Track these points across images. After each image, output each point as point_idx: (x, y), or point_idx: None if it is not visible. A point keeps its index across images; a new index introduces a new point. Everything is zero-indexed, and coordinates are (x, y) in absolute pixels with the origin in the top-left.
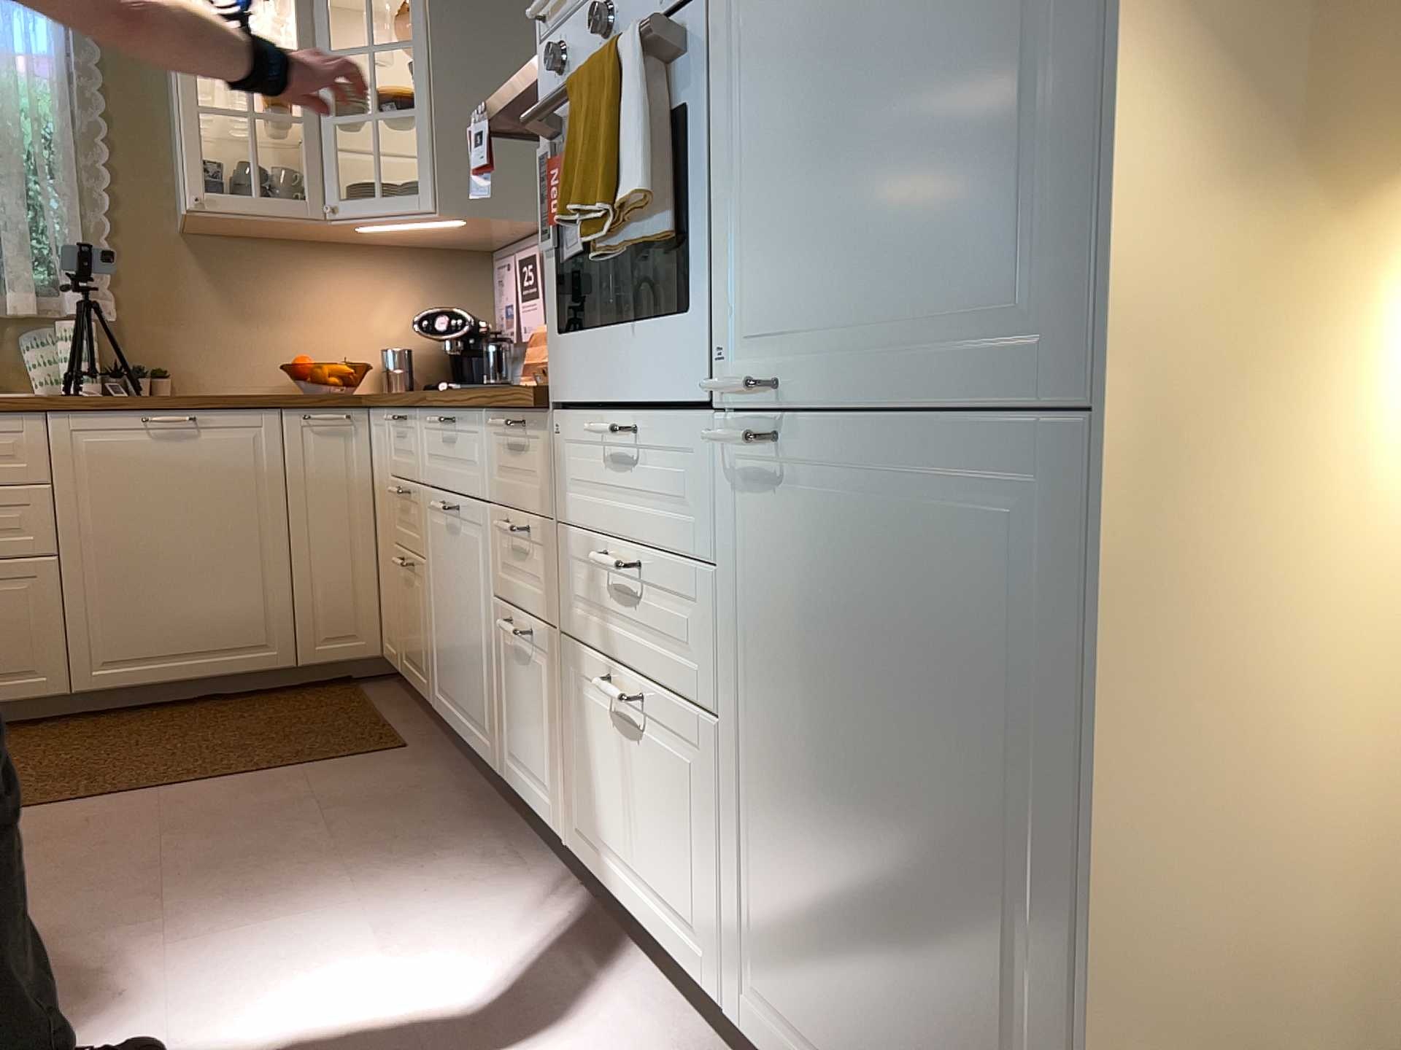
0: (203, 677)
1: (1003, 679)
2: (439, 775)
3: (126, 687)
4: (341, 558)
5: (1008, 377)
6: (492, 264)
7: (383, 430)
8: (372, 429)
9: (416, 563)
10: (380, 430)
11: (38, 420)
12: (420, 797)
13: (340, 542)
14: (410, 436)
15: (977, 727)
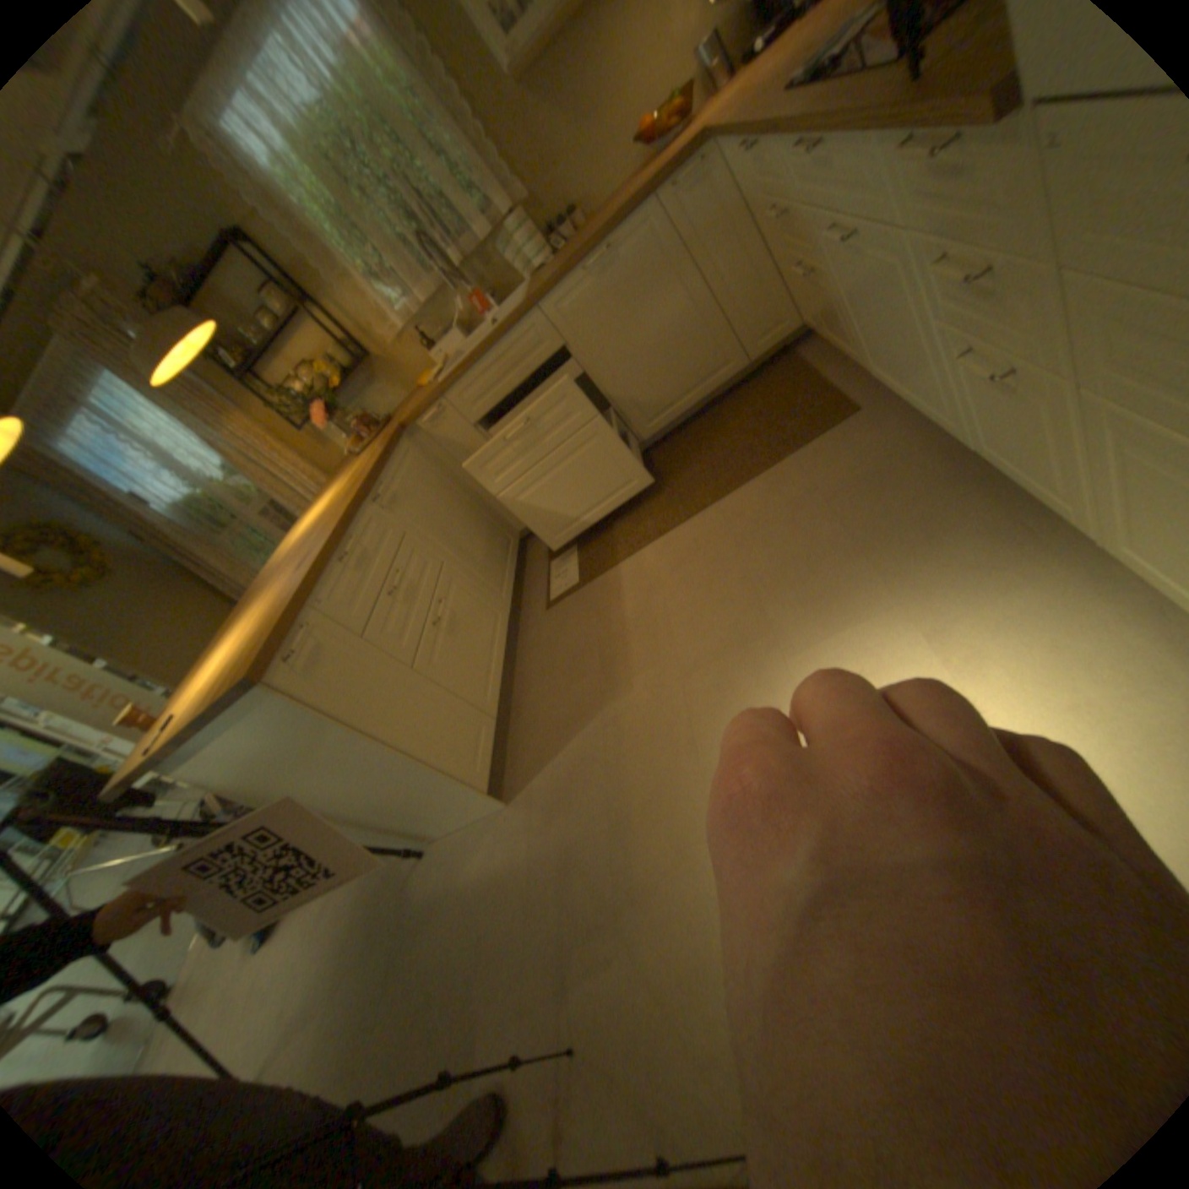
0: (703, 397)
1: None
2: (903, 432)
3: (667, 423)
4: (749, 272)
5: None
6: None
7: (737, 151)
8: (726, 151)
9: (817, 265)
10: (735, 152)
11: (537, 310)
12: (898, 463)
13: (743, 261)
14: (771, 155)
15: None
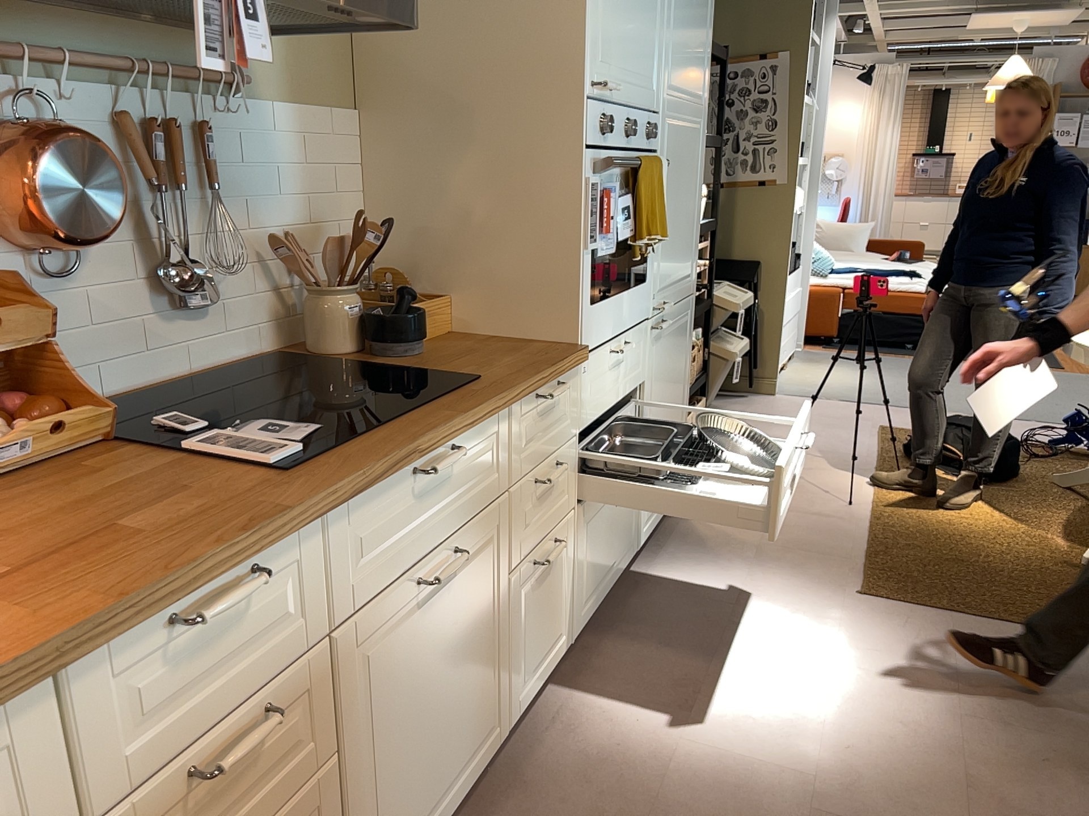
0: None
1: (684, 356)
2: None
3: None
4: None
5: (688, 288)
6: None
7: None
8: None
9: None
10: None
11: None
12: None
13: None
14: (277, 591)
15: (681, 370)
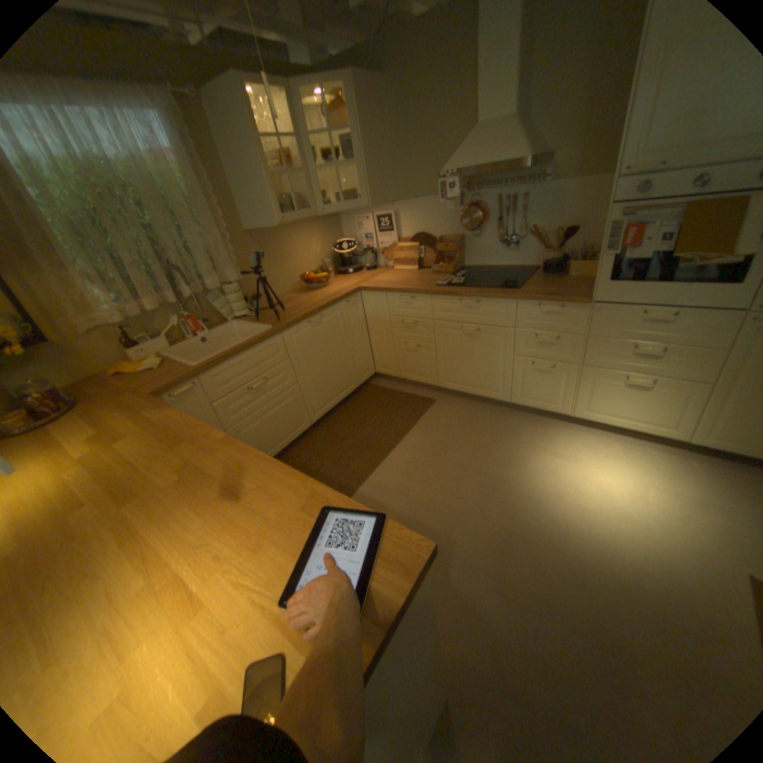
0: (340, 402)
1: None
2: (463, 405)
3: (323, 415)
4: (362, 347)
5: None
6: (339, 215)
7: (378, 300)
8: (364, 299)
9: (421, 344)
10: (375, 300)
11: (279, 337)
12: (474, 414)
13: (361, 342)
14: (420, 304)
15: None
